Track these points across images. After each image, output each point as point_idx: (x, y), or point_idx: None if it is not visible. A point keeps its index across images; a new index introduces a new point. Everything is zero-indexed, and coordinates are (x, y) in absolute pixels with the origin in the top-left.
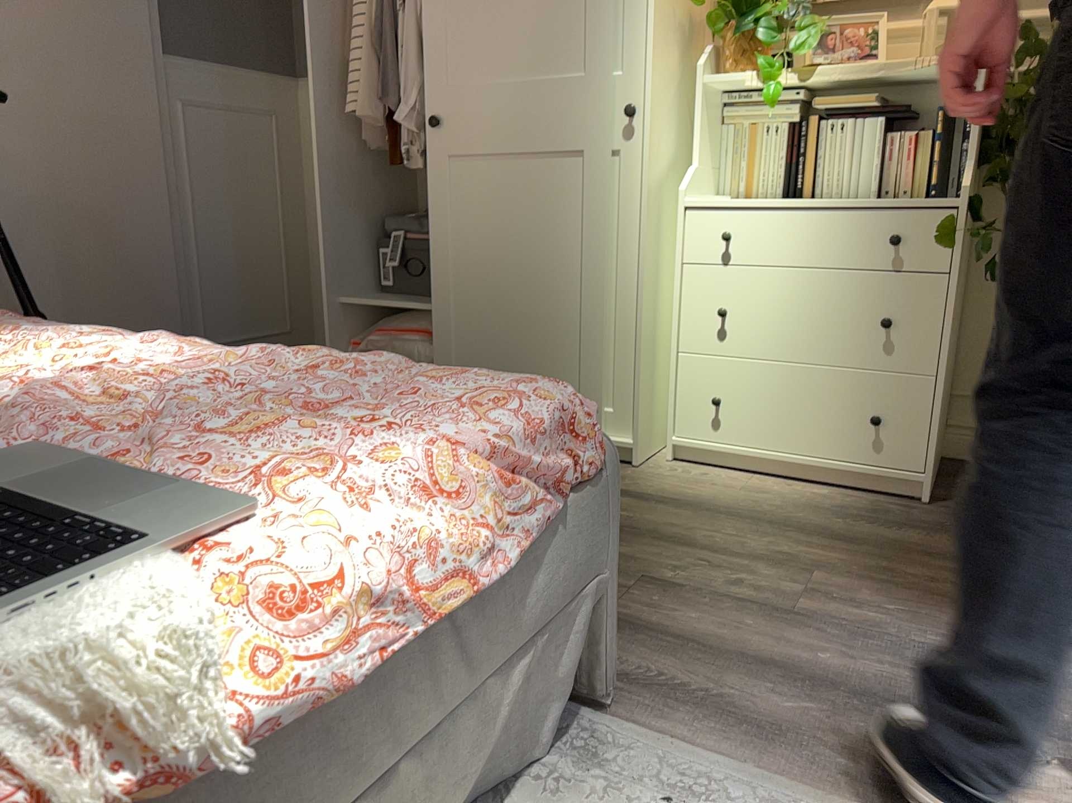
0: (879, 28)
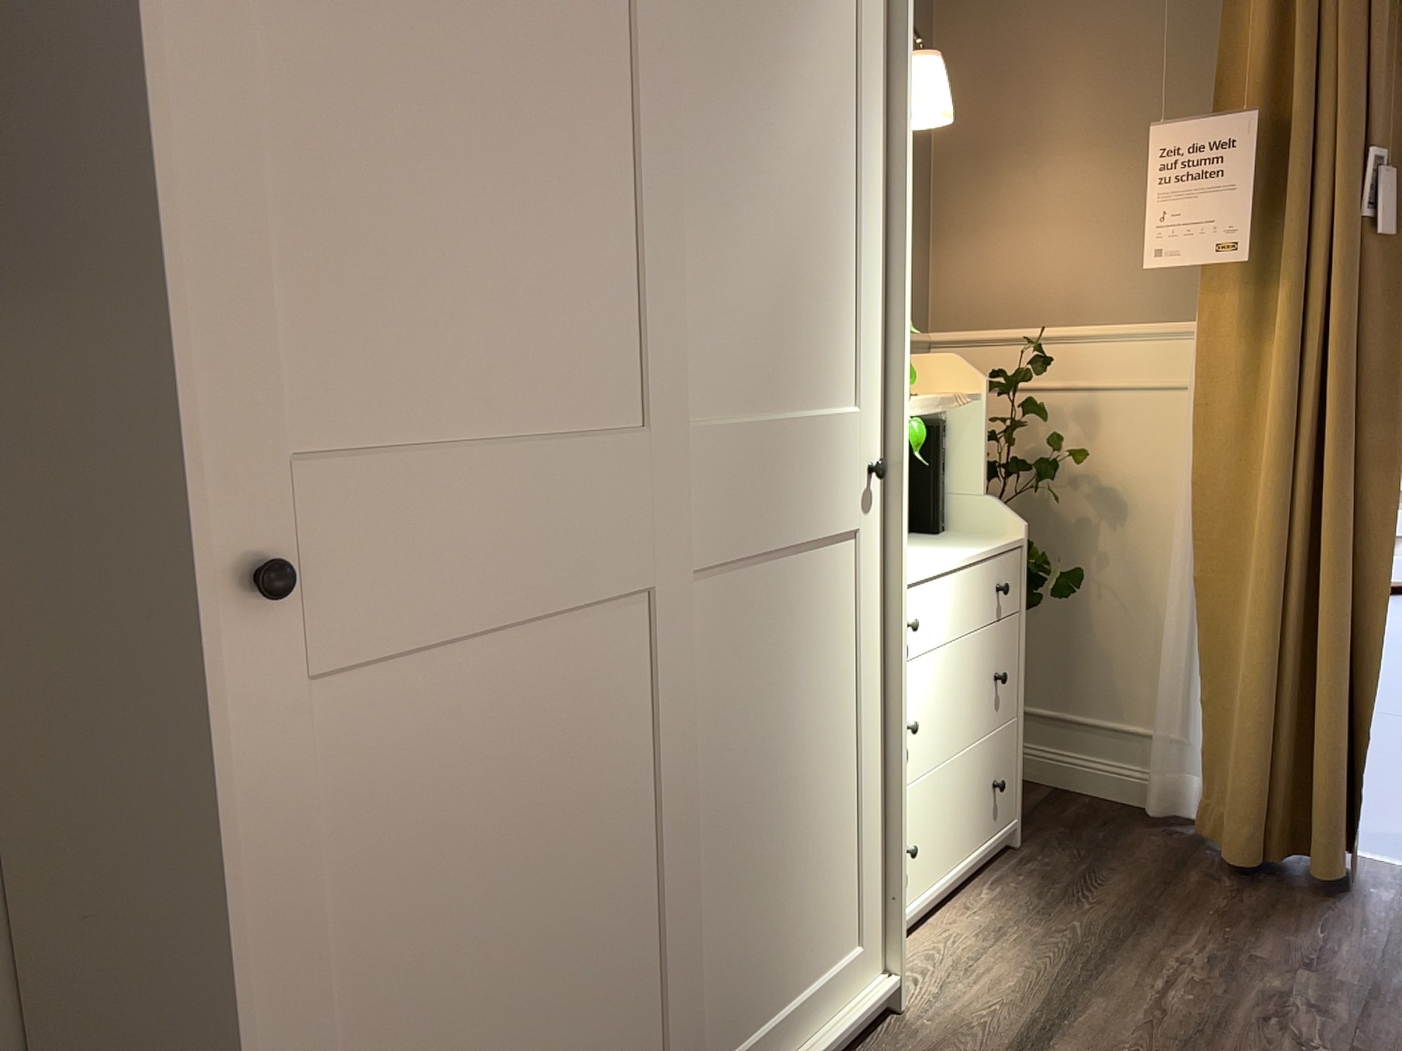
0: None
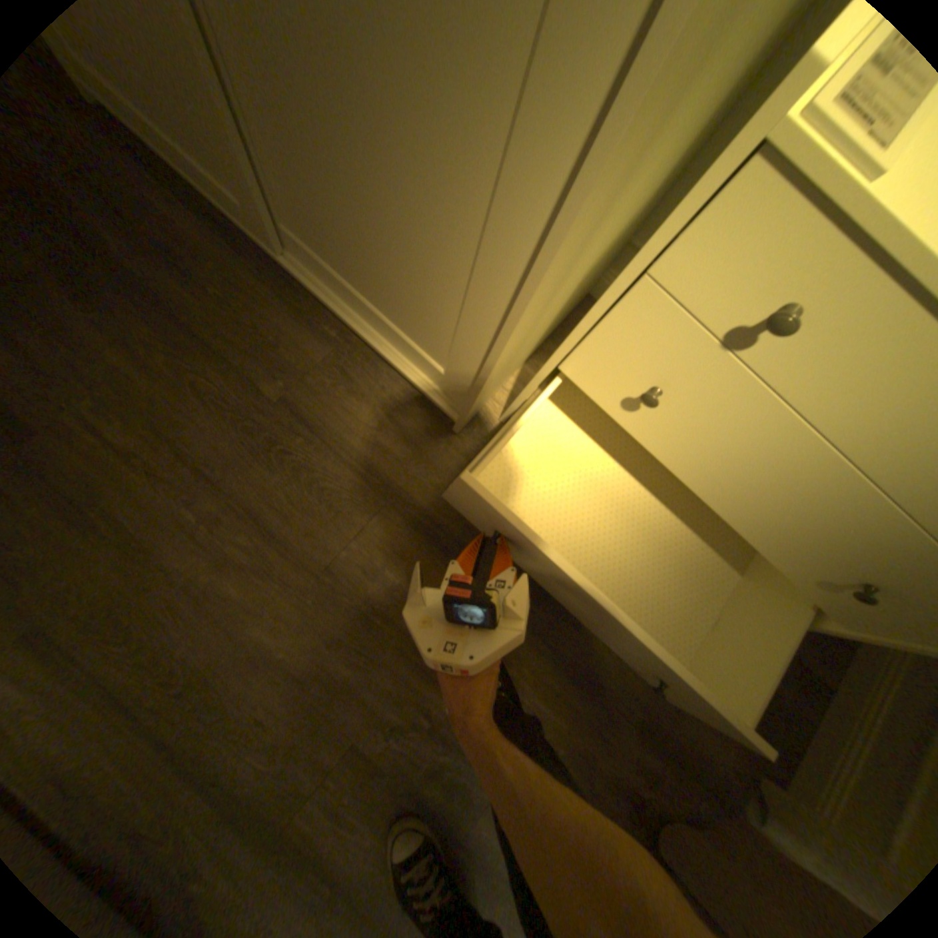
0: None
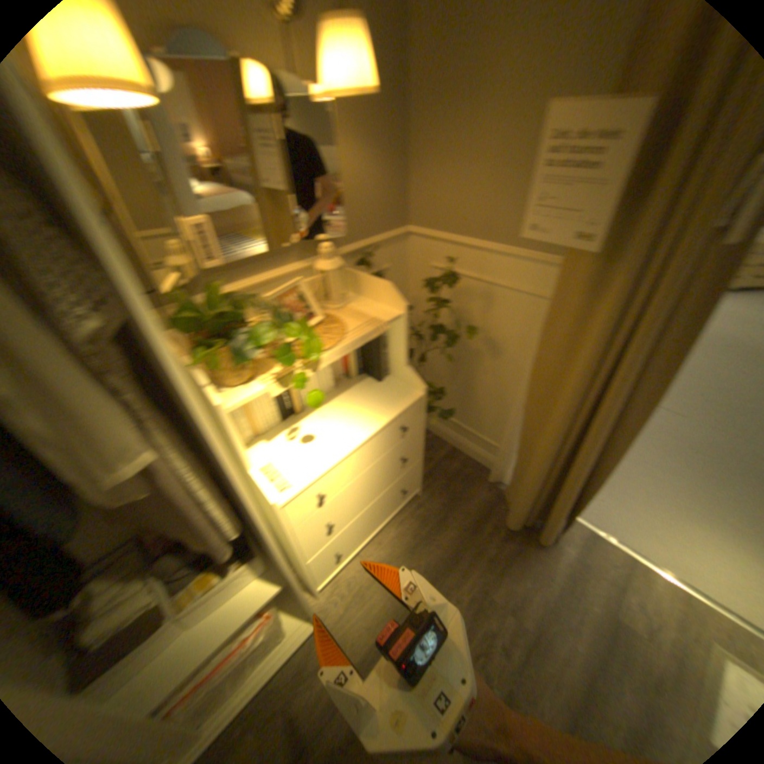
0: (302, 289)
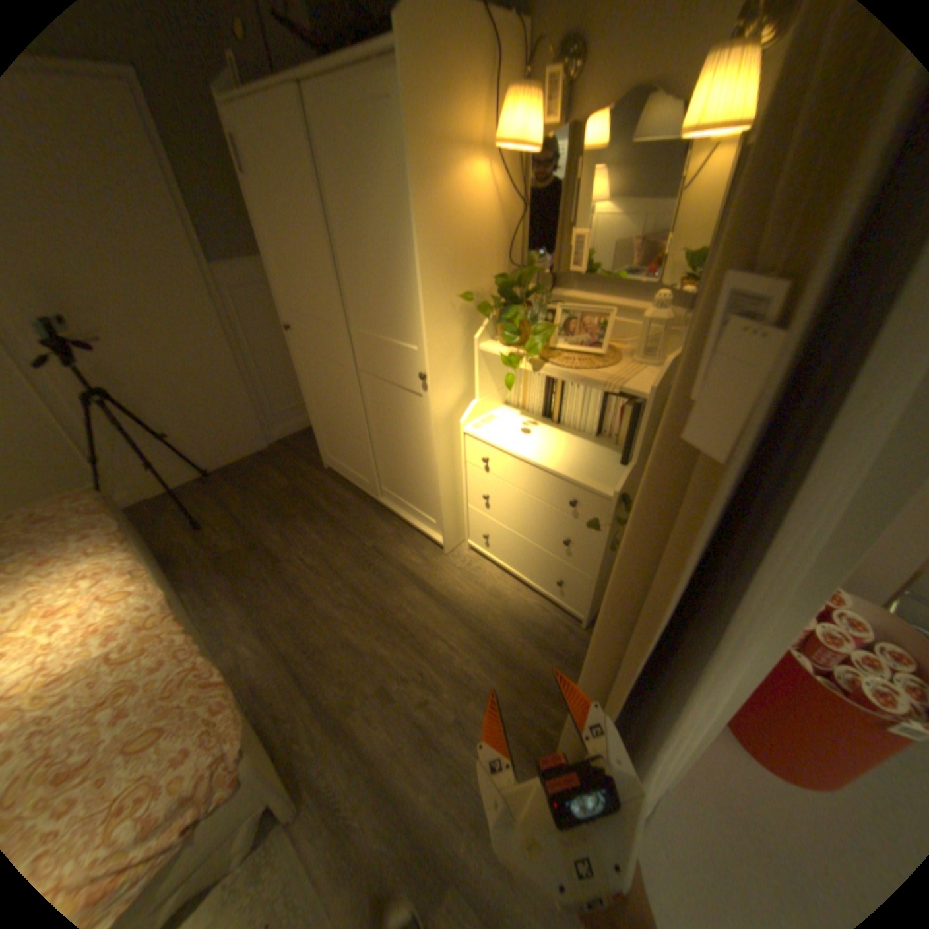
0: (609, 319)
